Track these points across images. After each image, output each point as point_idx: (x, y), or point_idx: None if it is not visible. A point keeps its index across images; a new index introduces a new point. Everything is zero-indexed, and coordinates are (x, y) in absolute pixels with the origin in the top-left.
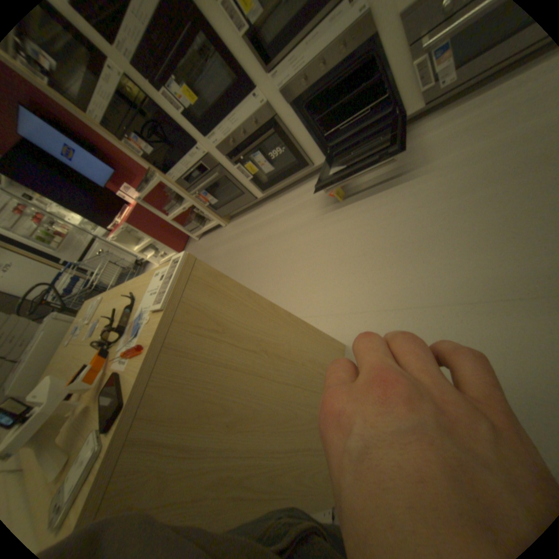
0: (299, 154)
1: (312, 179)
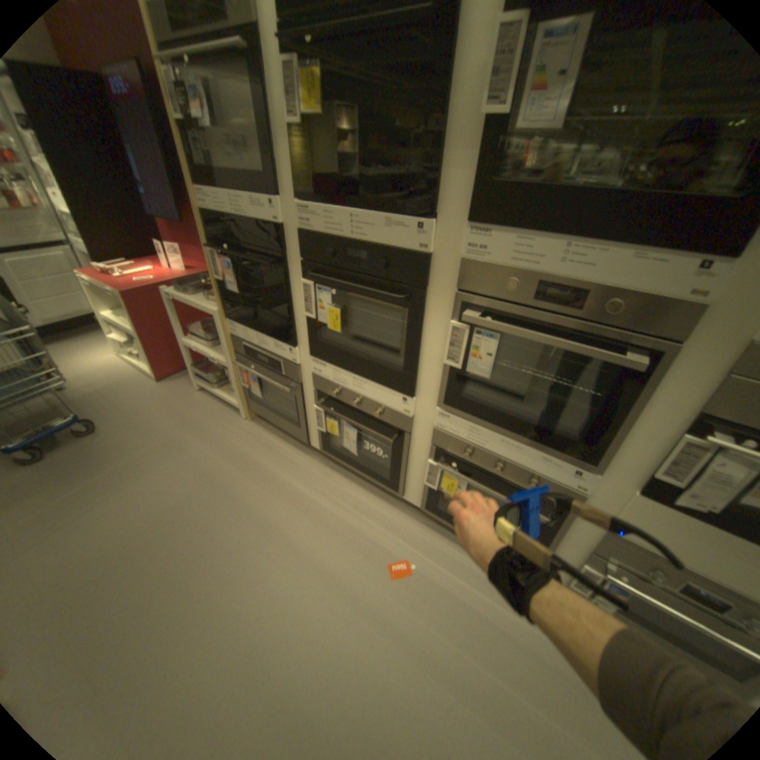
0: (397, 478)
1: (388, 502)
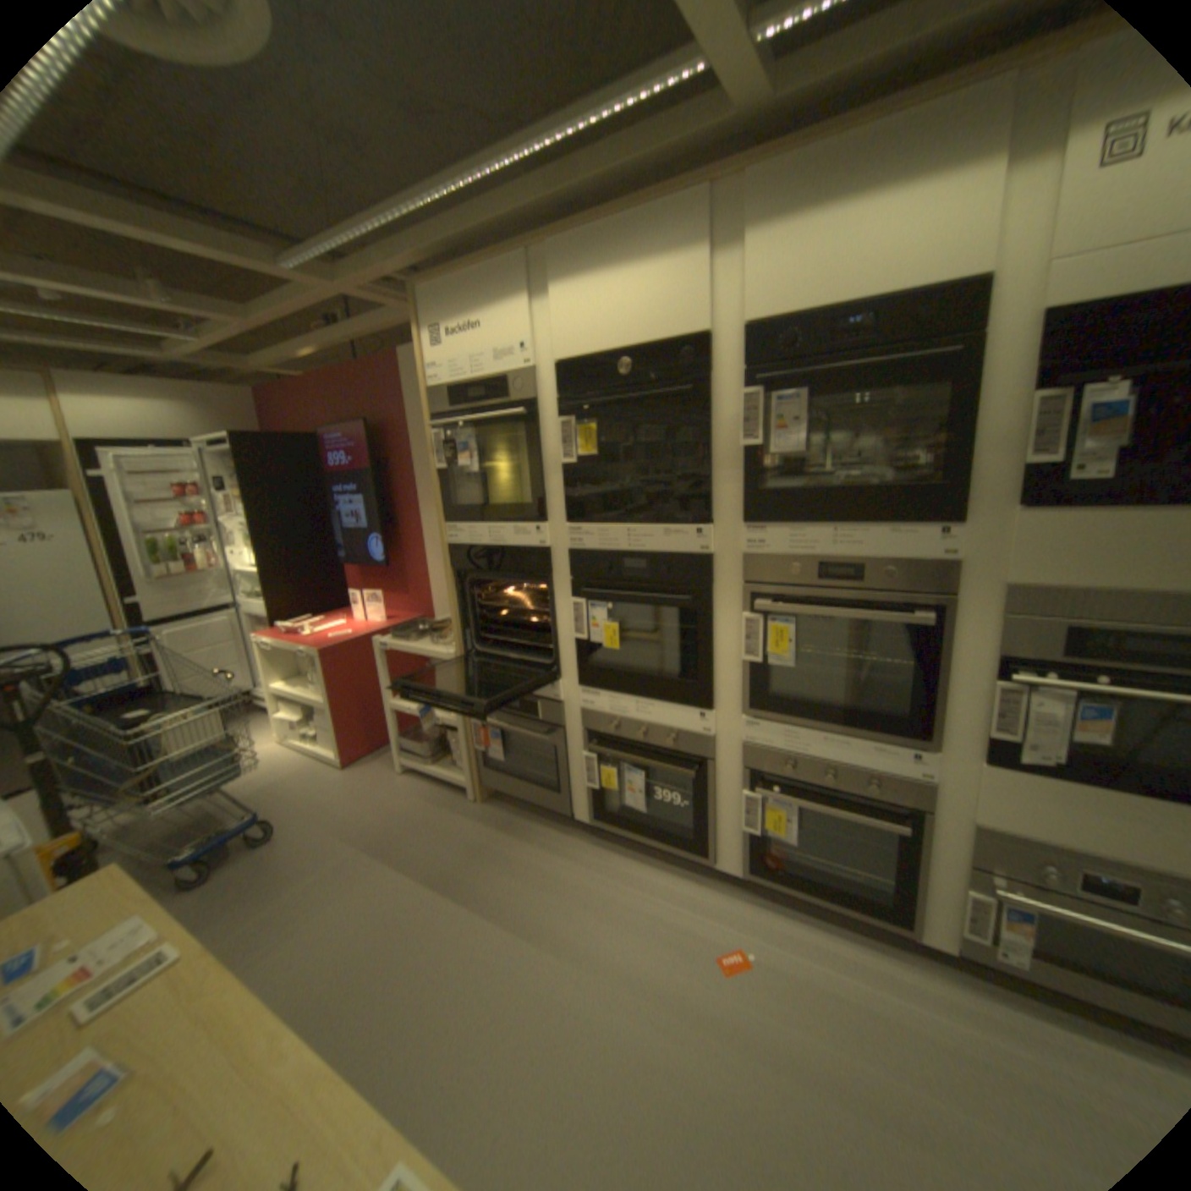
0: (704, 835)
1: (694, 883)
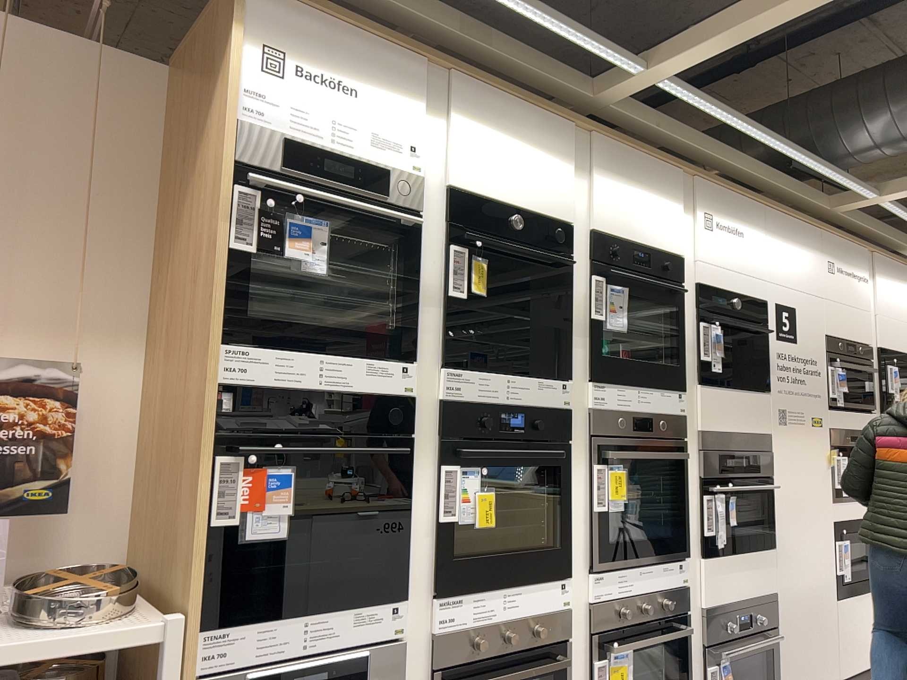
0: None
1: None
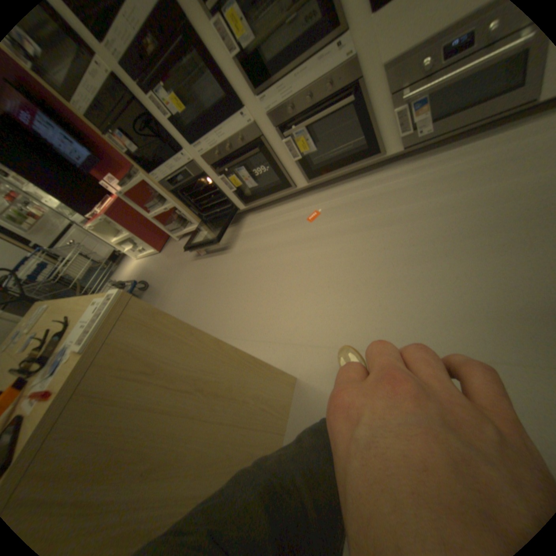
0: (283, 175)
1: (294, 199)
